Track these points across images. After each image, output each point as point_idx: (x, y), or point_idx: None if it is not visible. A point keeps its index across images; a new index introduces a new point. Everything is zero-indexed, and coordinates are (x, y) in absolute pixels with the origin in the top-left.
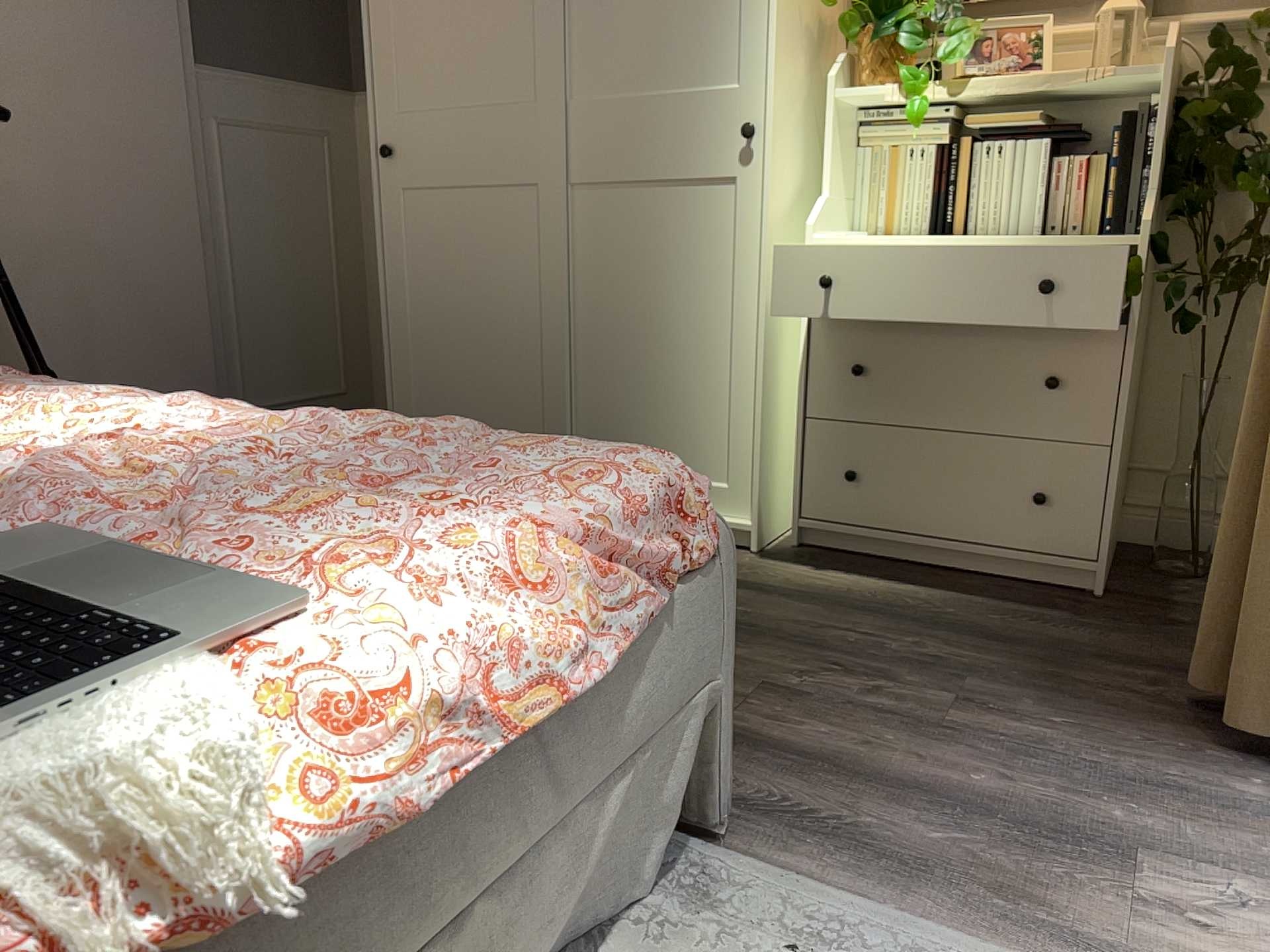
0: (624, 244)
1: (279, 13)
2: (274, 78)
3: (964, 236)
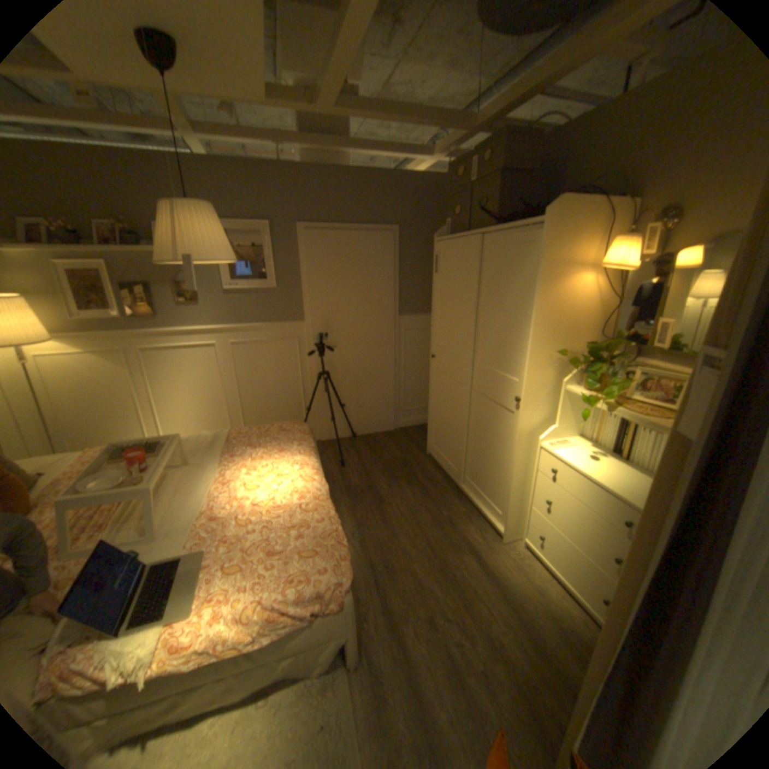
0: (483, 415)
1: (428, 294)
2: (423, 315)
3: (627, 460)
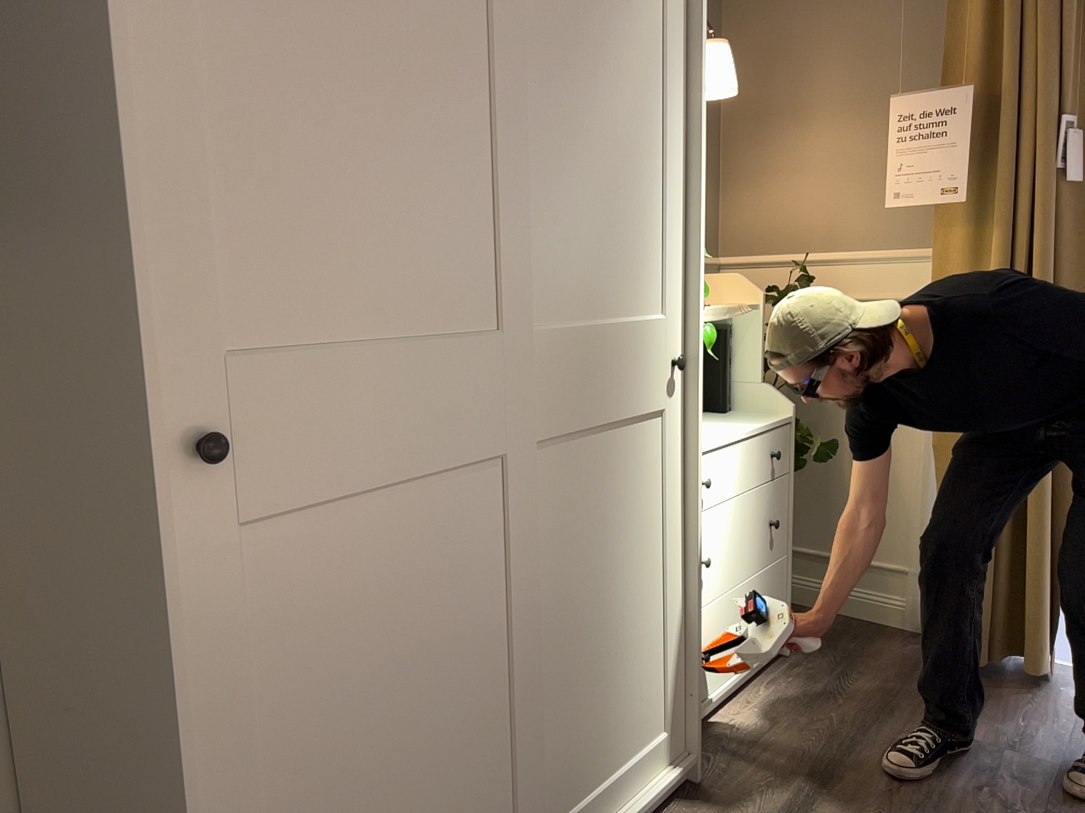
0: (581, 500)
1: None
2: None
3: None
